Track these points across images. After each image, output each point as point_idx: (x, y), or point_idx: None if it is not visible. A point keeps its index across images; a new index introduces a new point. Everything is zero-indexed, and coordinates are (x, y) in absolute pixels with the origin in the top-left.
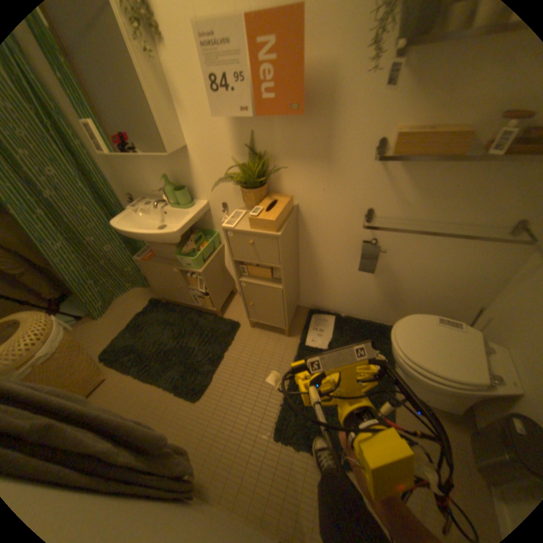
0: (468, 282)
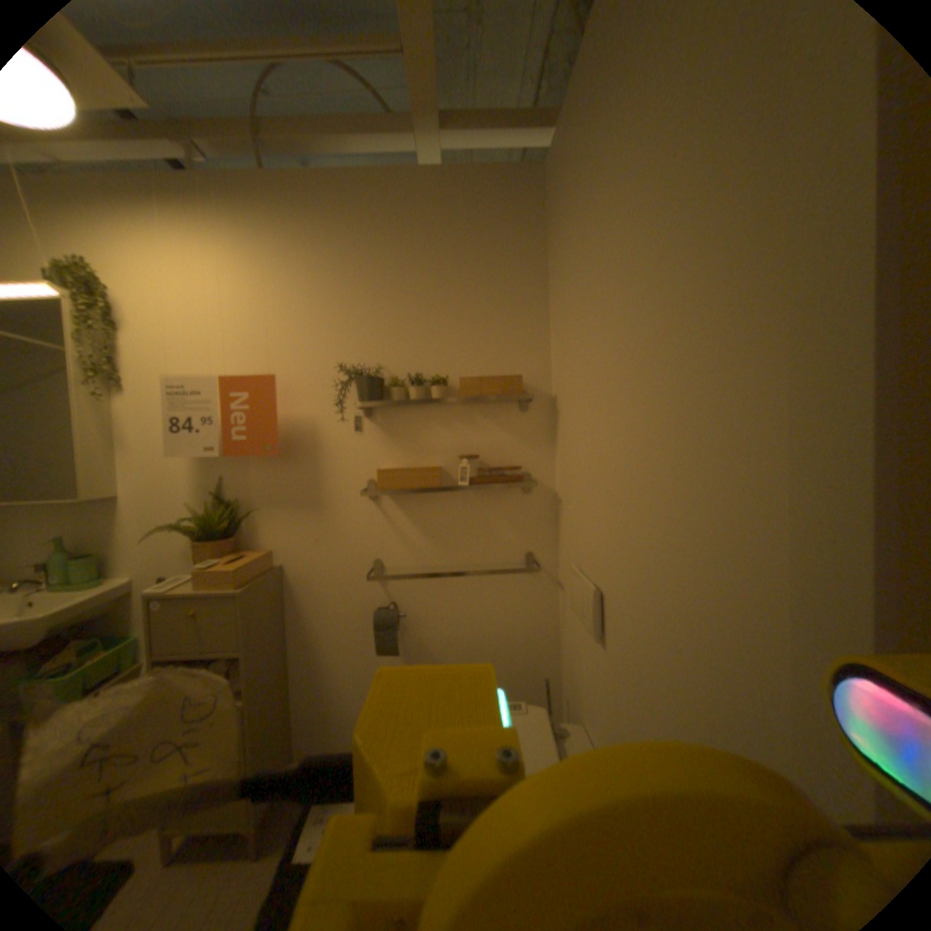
0: (522, 646)
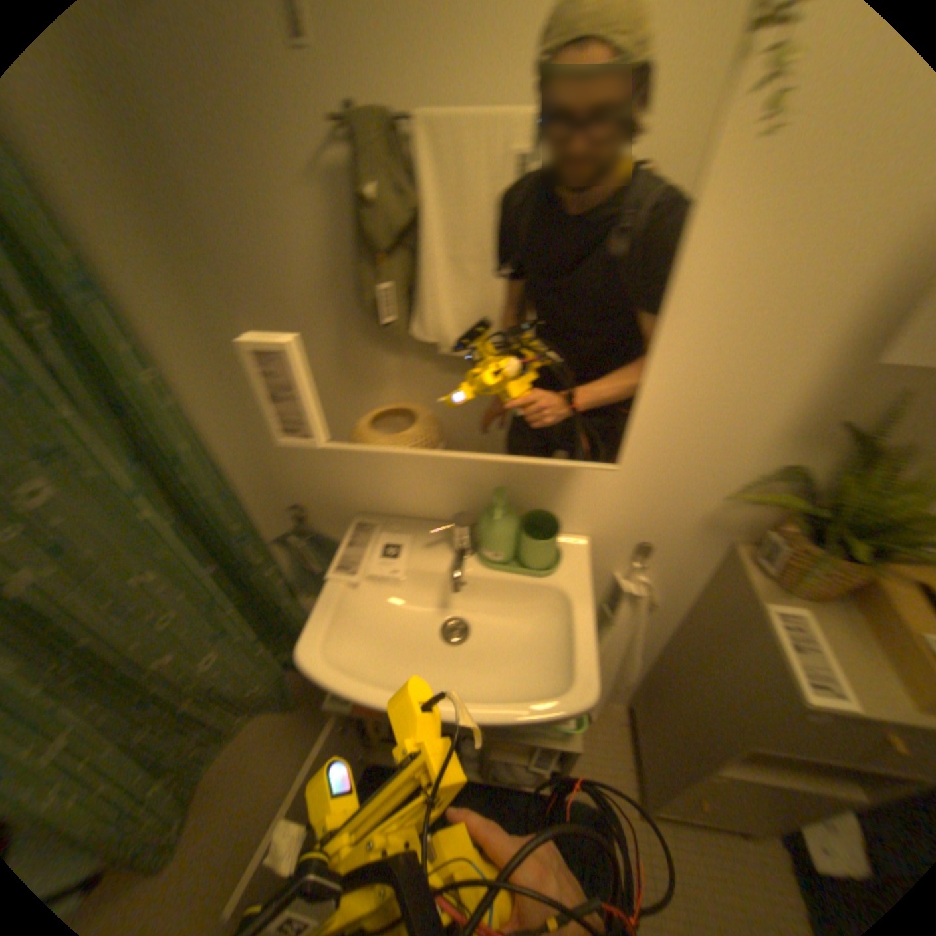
0: None
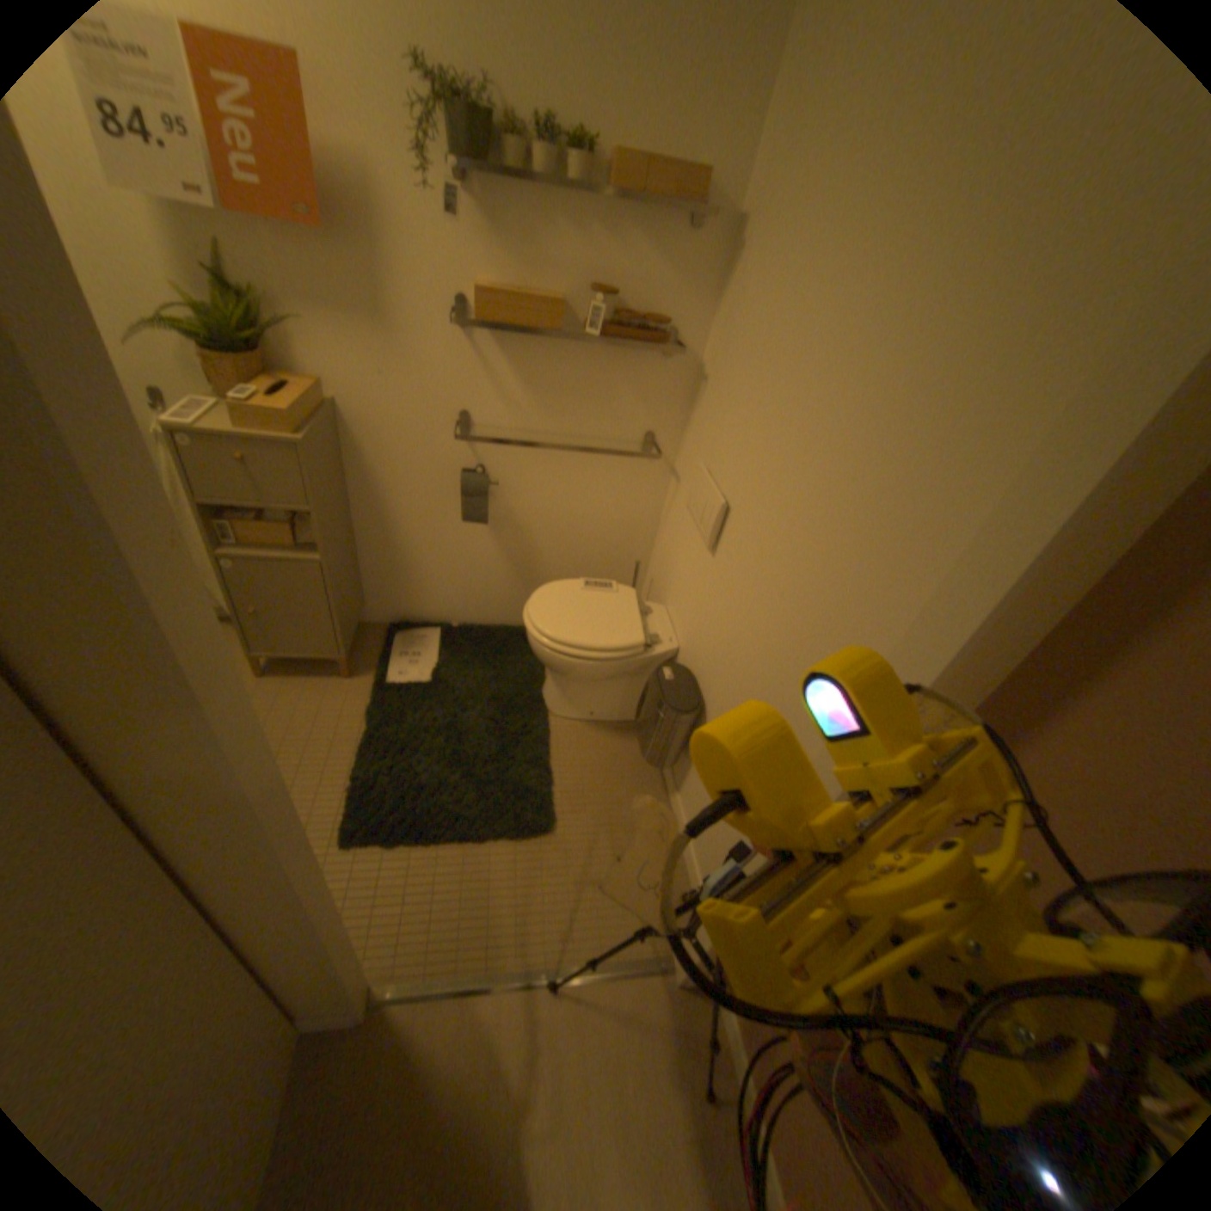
0: (616, 530)
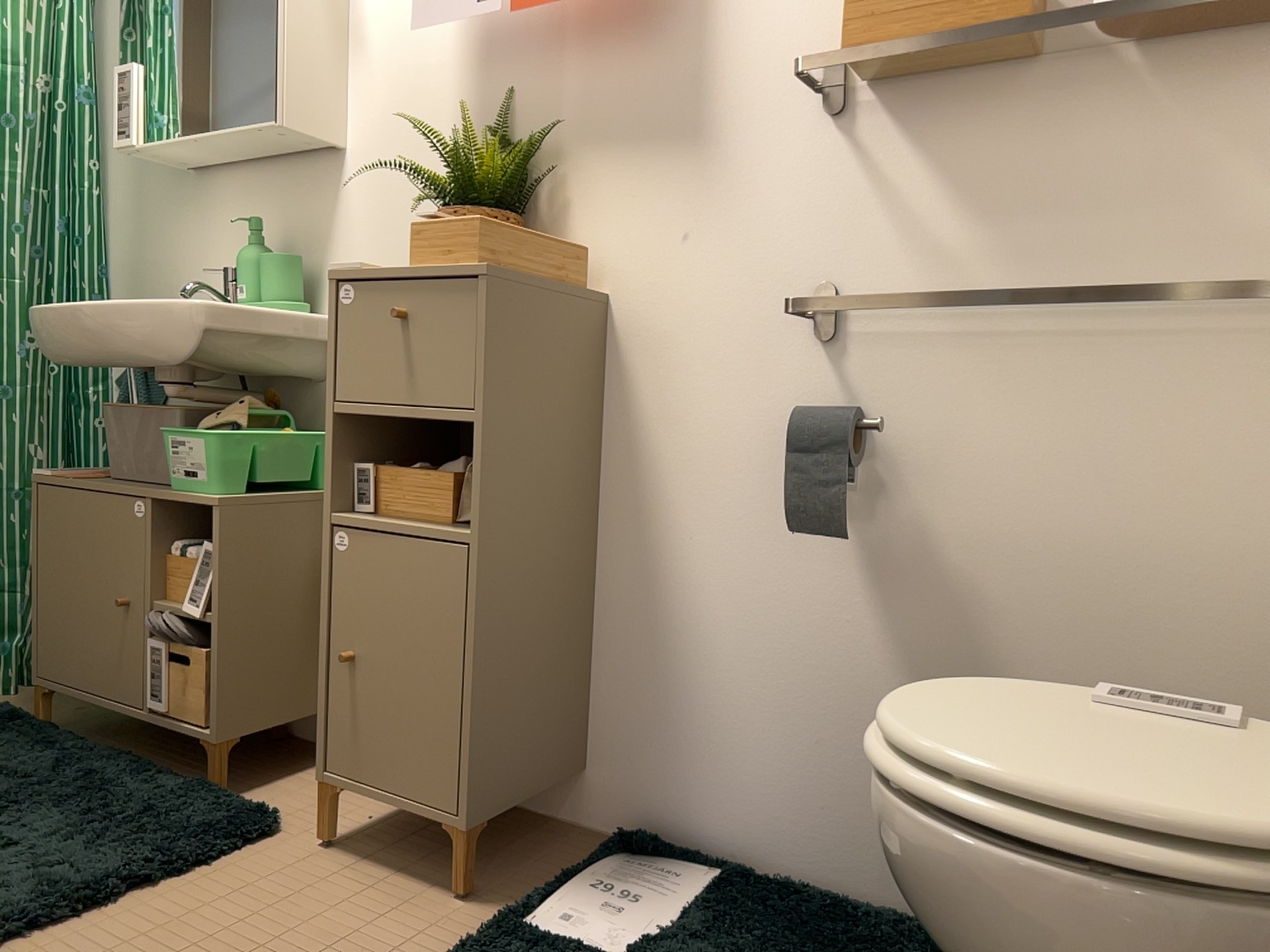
0: (1253, 593)
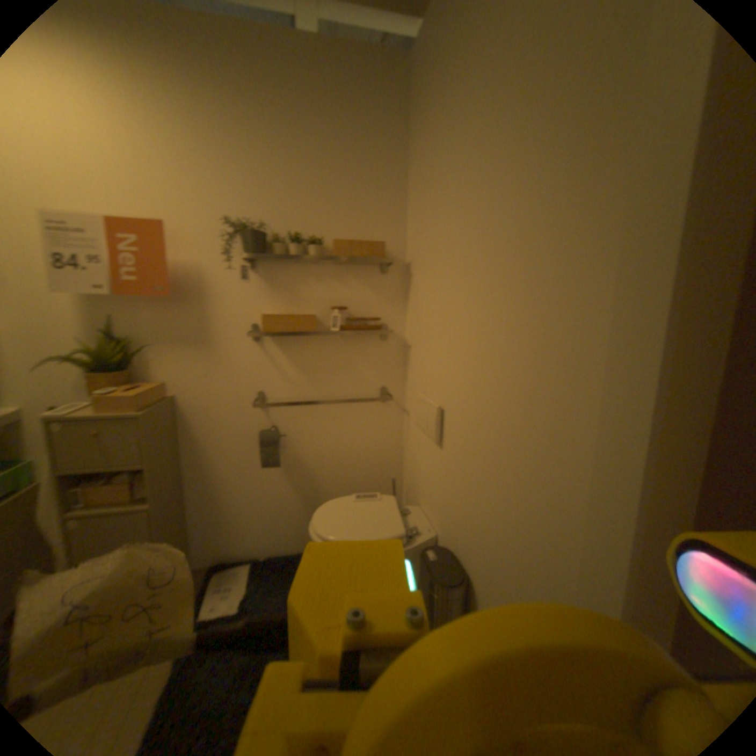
0: (374, 456)
